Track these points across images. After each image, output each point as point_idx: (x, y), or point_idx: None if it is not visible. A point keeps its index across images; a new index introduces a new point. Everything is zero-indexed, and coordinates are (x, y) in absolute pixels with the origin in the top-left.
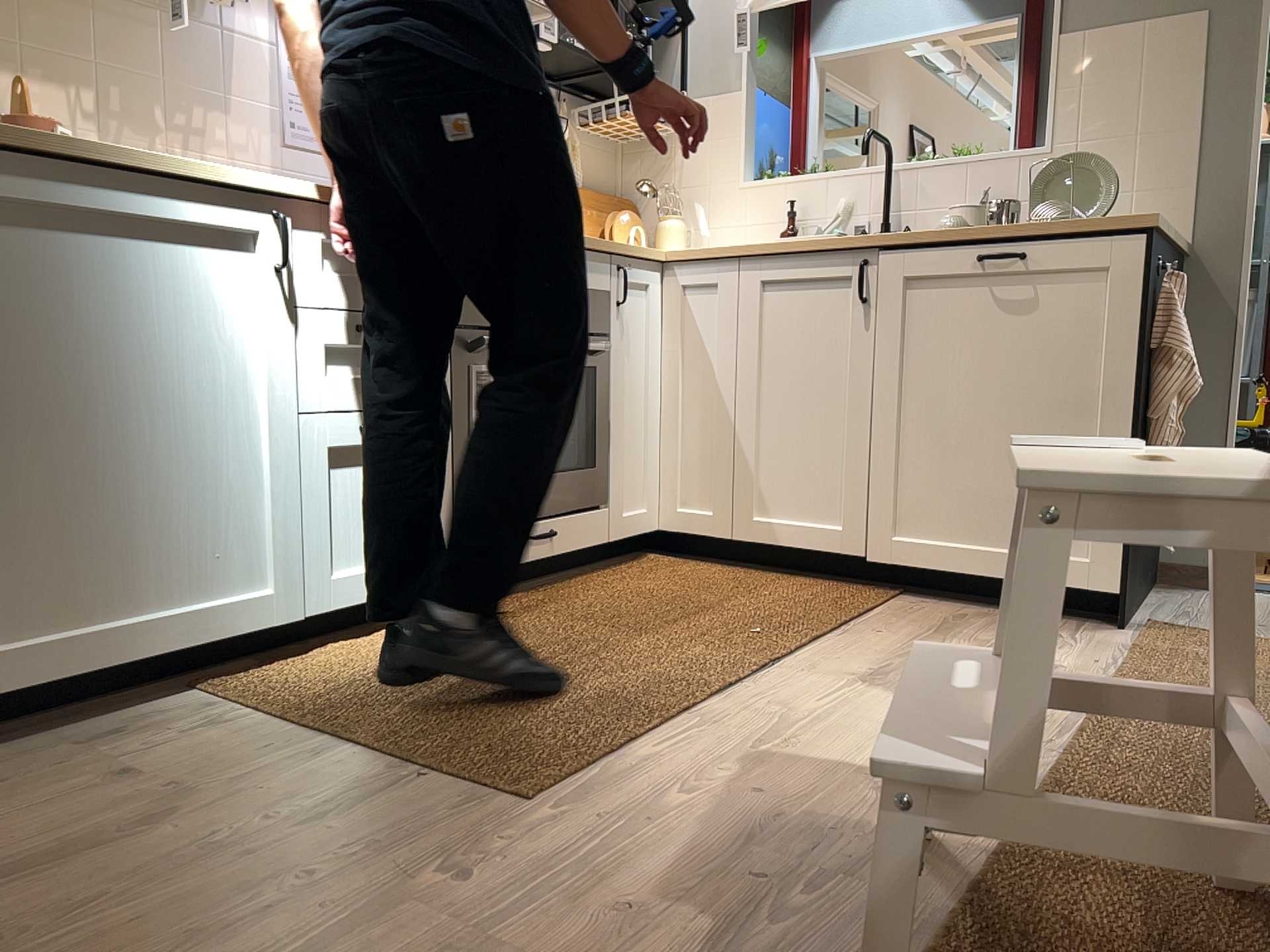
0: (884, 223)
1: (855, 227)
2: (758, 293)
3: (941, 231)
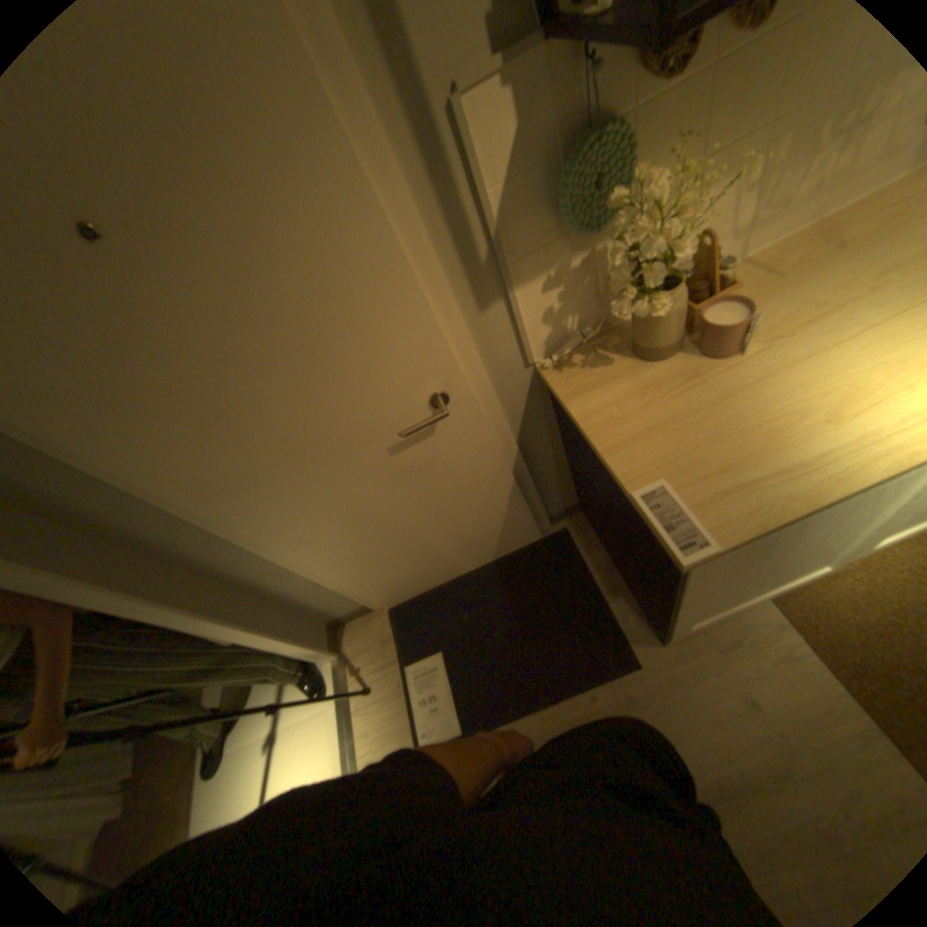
0: None
1: None
2: None
3: None
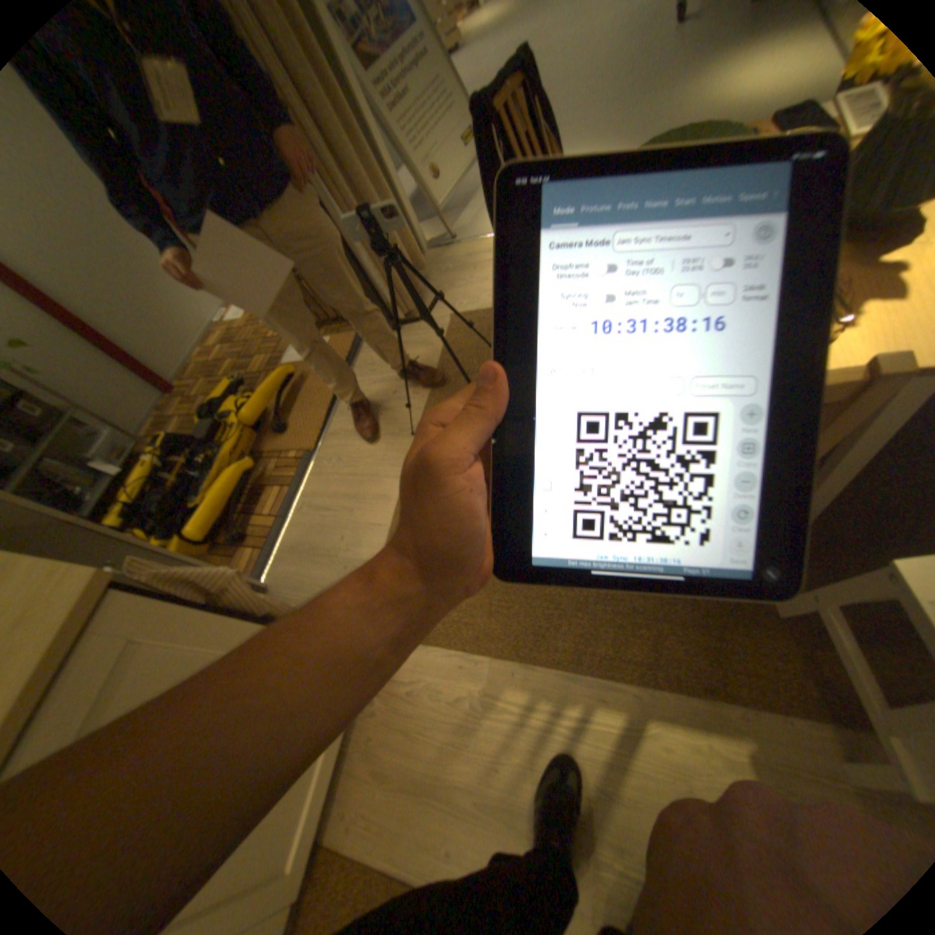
0: None
1: None
2: None
3: None
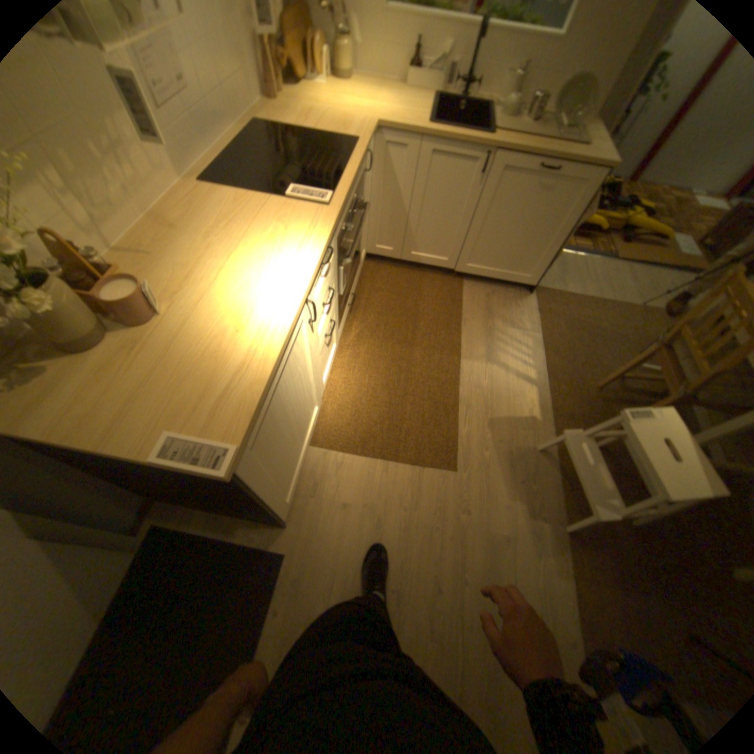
0: (471, 69)
1: (451, 62)
2: (429, 155)
3: (529, 140)
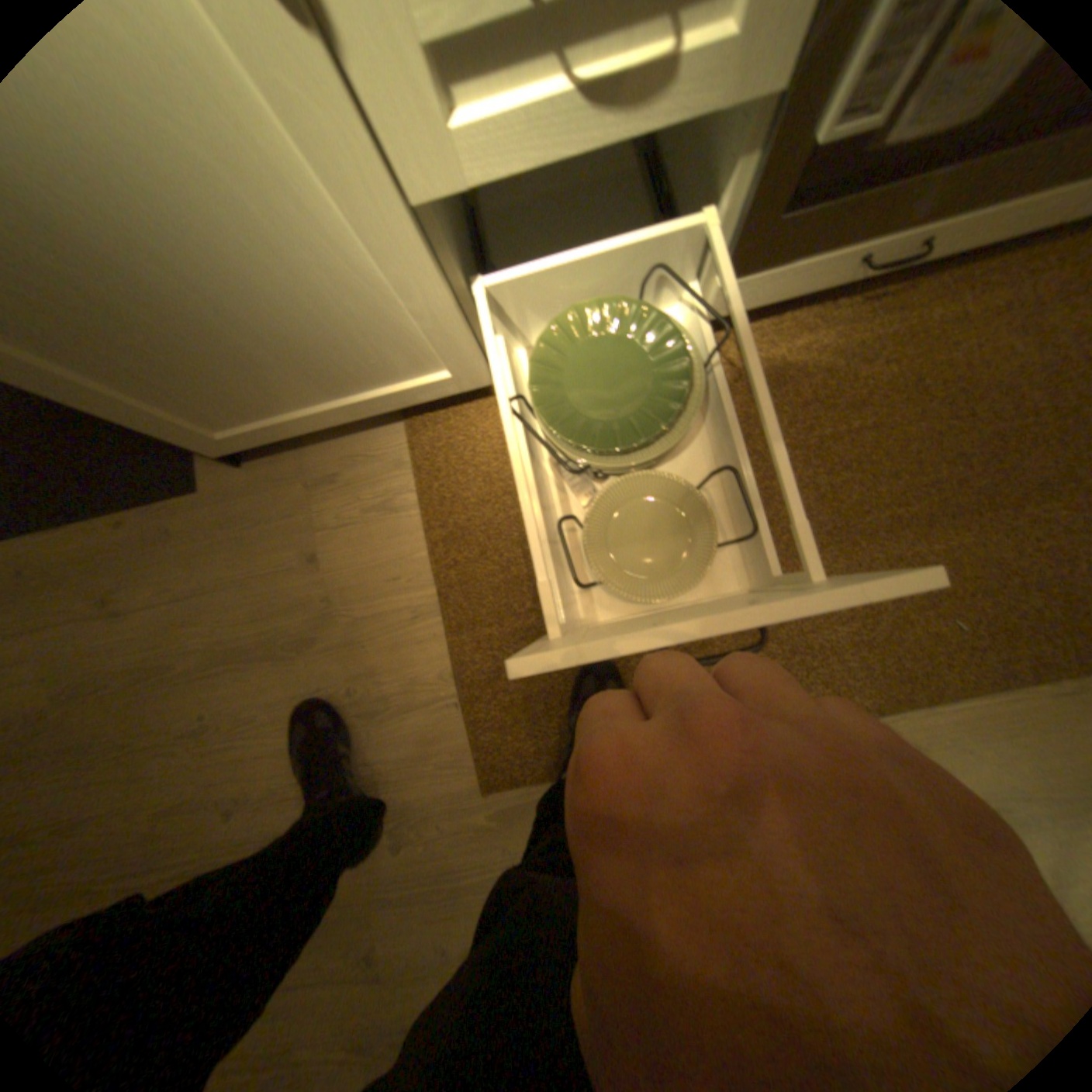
0: None
1: None
2: None
3: None
